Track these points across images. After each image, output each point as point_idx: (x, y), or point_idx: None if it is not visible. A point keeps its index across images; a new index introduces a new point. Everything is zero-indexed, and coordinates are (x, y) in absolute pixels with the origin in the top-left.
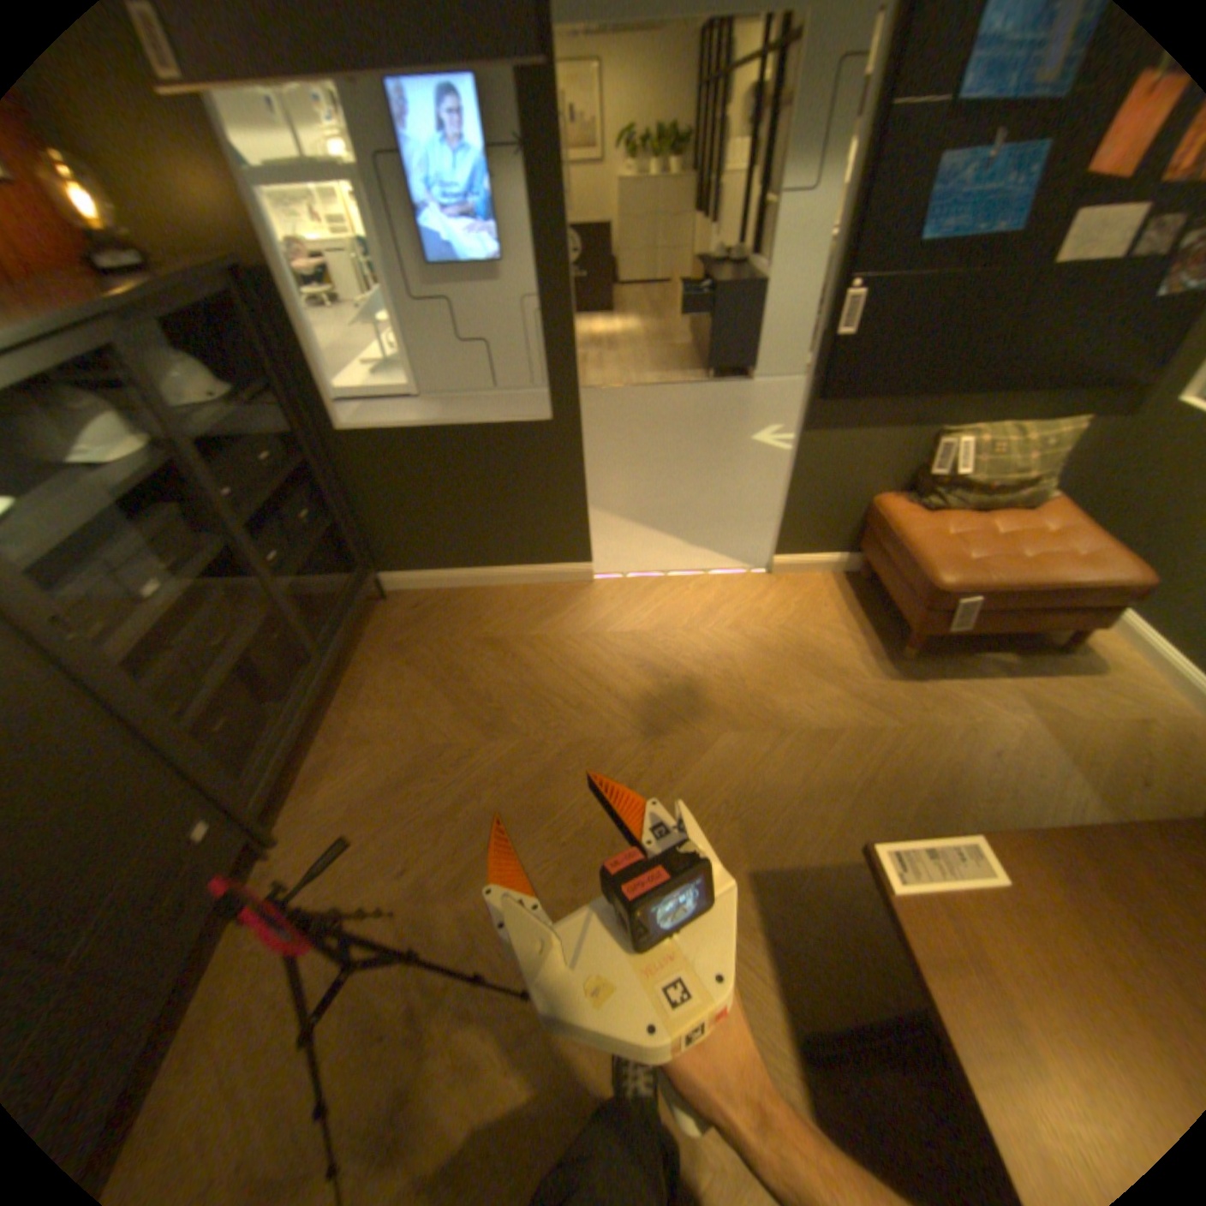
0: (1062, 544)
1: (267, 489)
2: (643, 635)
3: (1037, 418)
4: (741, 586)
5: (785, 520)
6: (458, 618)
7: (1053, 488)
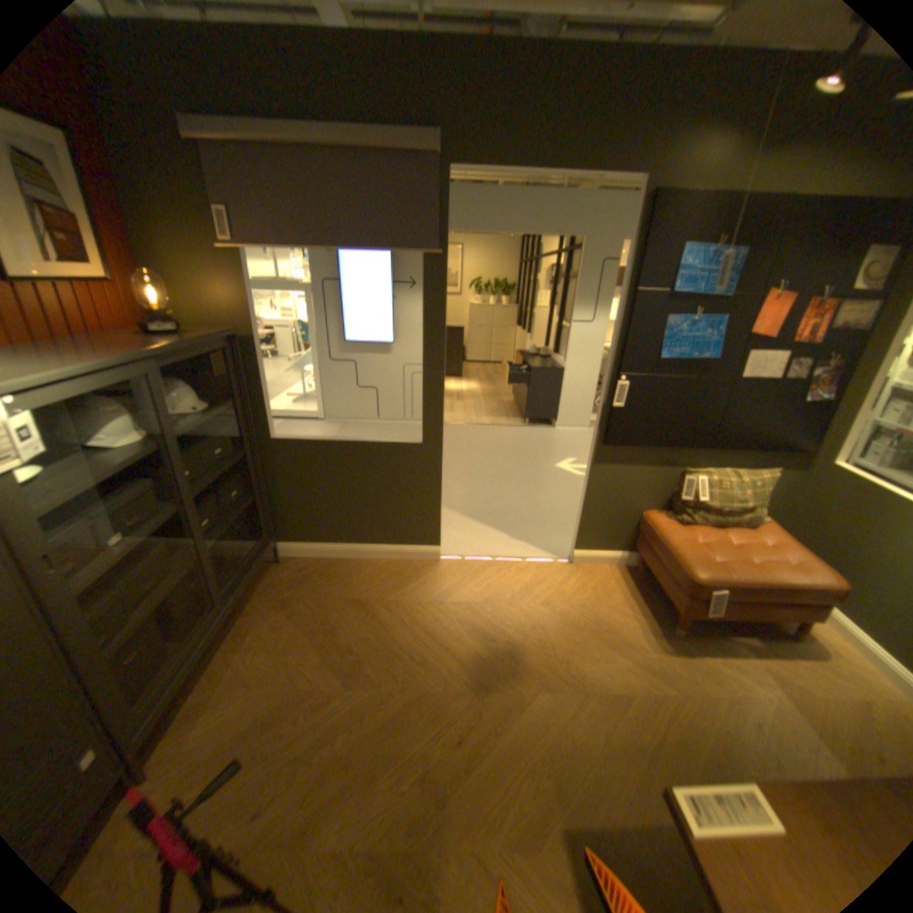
0: (778, 556)
1: (213, 473)
2: (475, 605)
3: (746, 467)
4: (550, 571)
5: (581, 524)
6: (332, 582)
7: (765, 515)
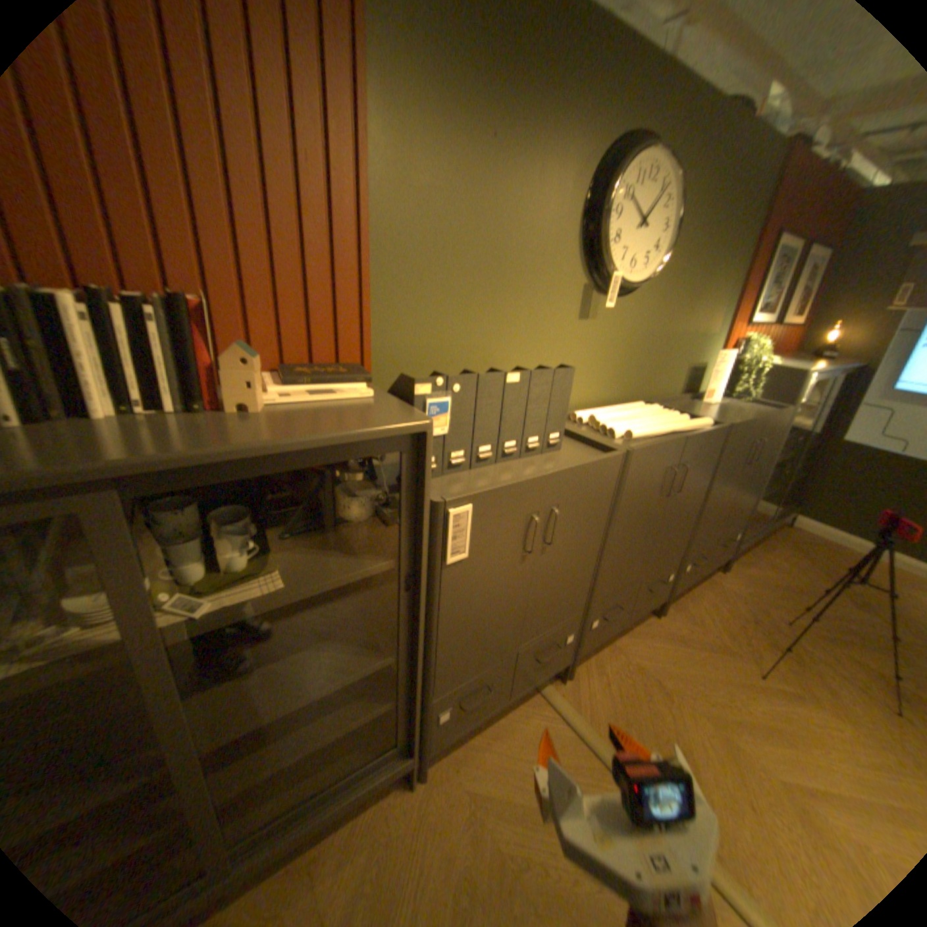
0: None
1: (807, 446)
2: None
3: None
4: None
5: None
6: (842, 557)
7: None
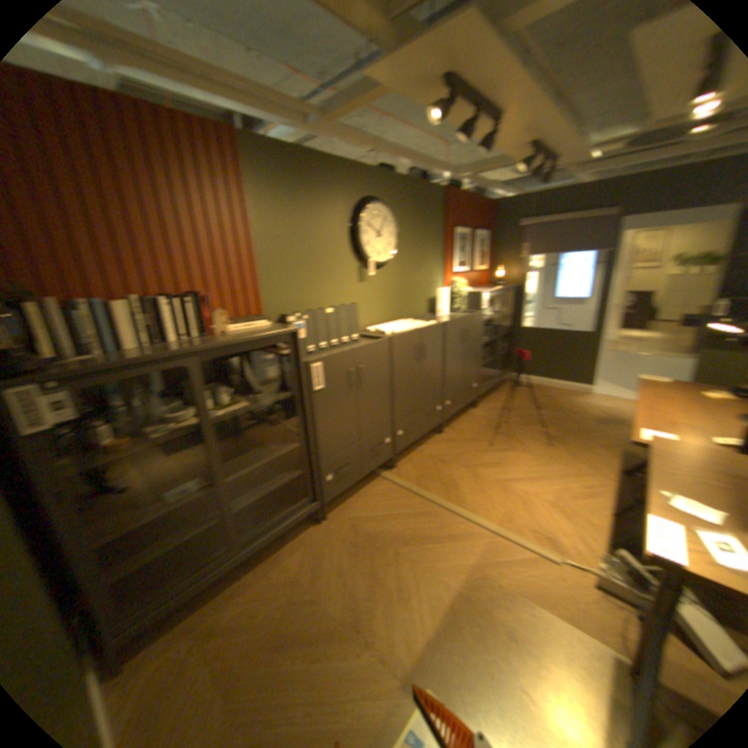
0: None
1: (504, 333)
2: (609, 408)
3: None
4: None
5: None
6: (536, 390)
7: None
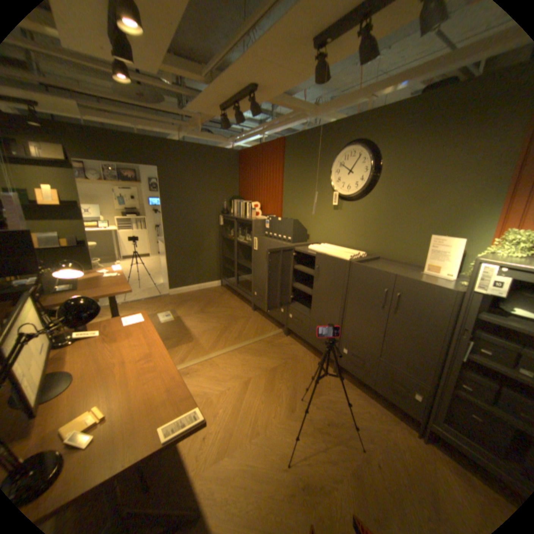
0: None
1: None
2: None
3: None
4: None
5: None
6: None
7: None
